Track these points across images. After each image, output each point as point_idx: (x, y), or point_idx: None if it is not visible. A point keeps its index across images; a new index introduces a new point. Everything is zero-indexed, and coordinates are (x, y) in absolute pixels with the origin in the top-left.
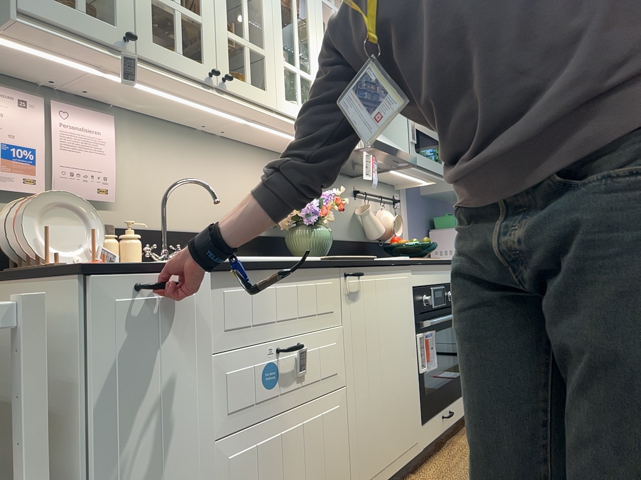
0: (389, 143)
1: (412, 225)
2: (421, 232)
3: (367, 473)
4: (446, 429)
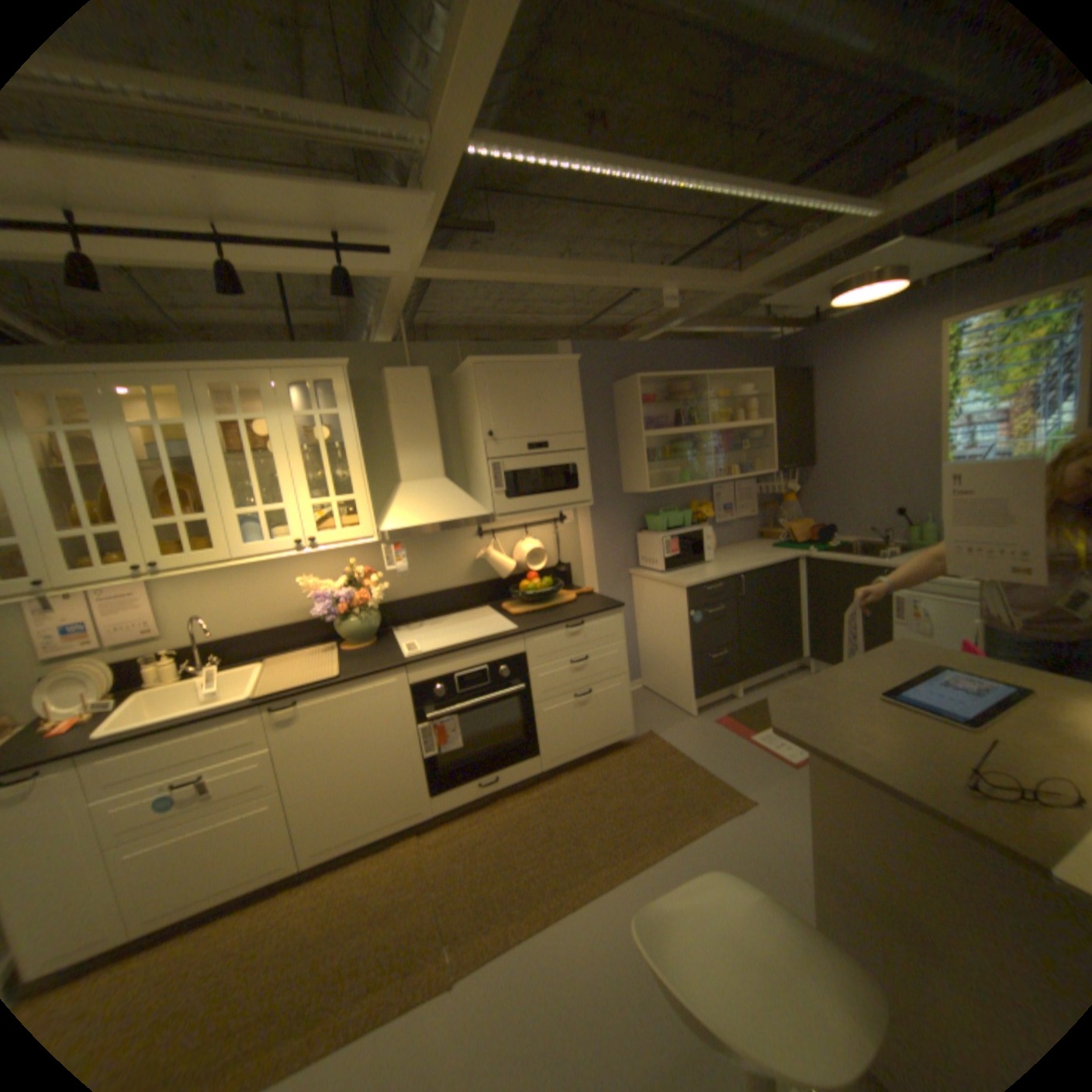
0: (440, 513)
1: (596, 535)
2: (618, 538)
3: (321, 846)
4: (487, 794)
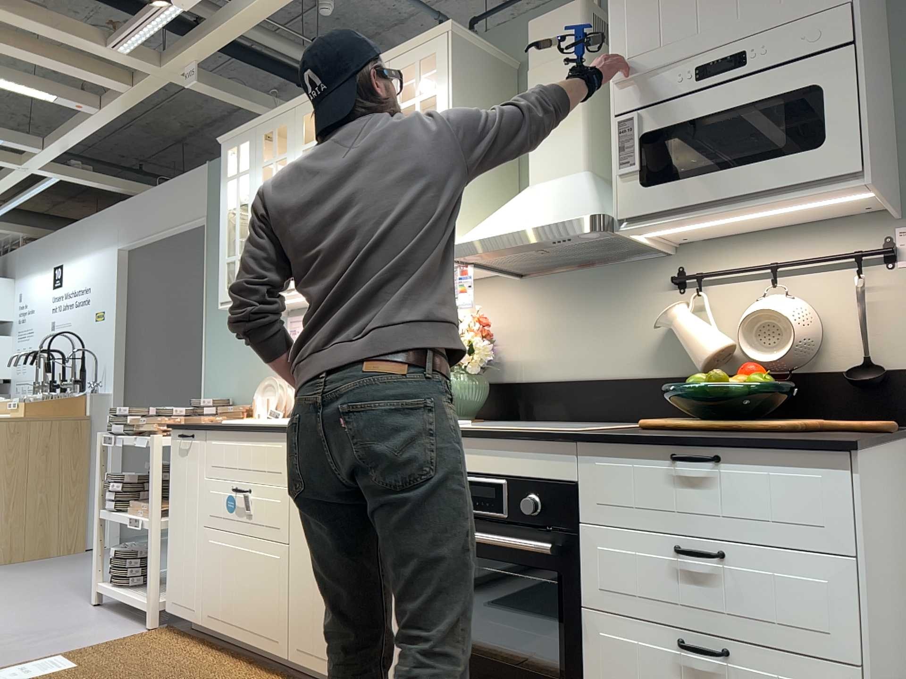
0: (528, 219)
1: None
2: None
3: (305, 645)
4: None
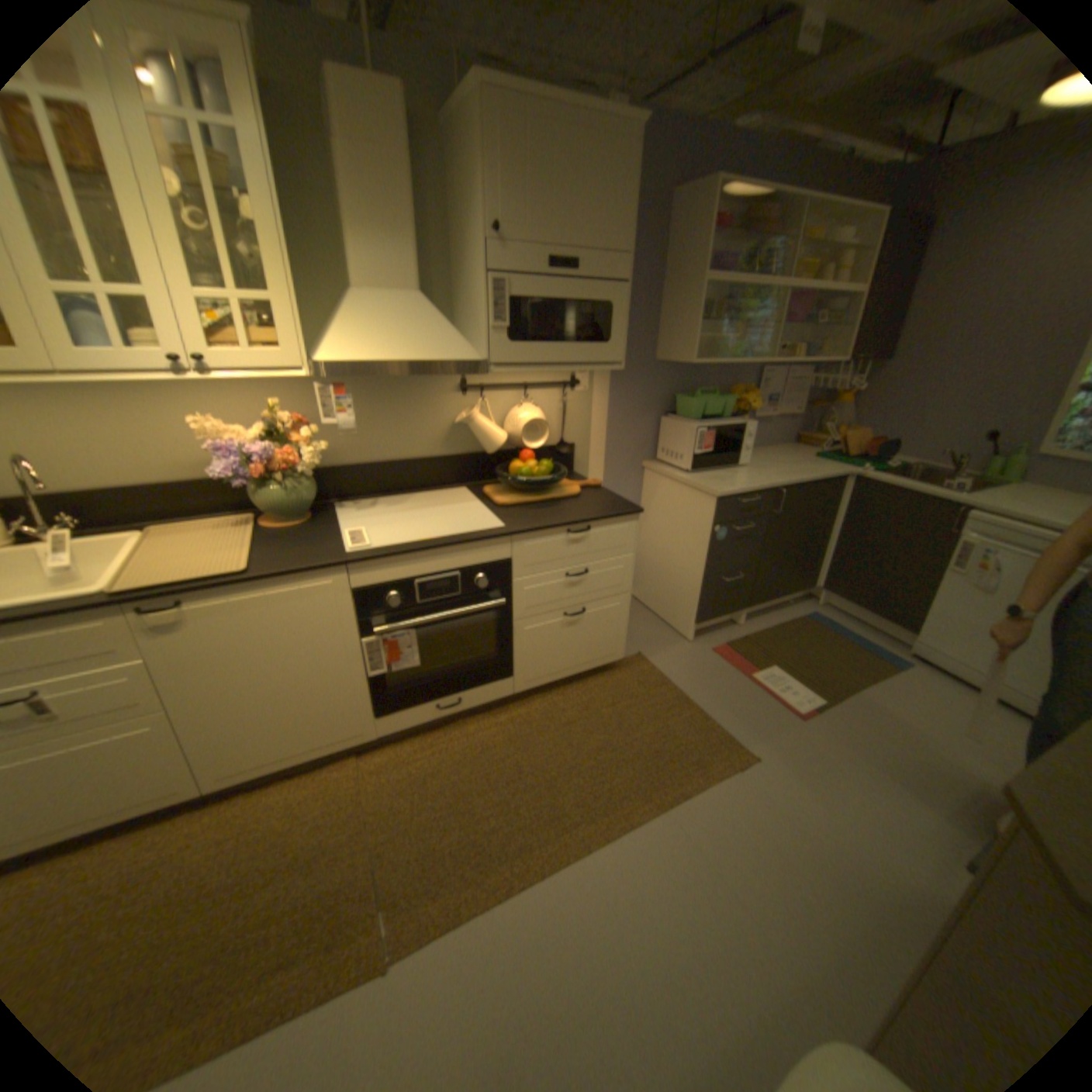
0: (409, 349)
1: (613, 412)
2: (639, 419)
3: (232, 770)
4: (446, 716)
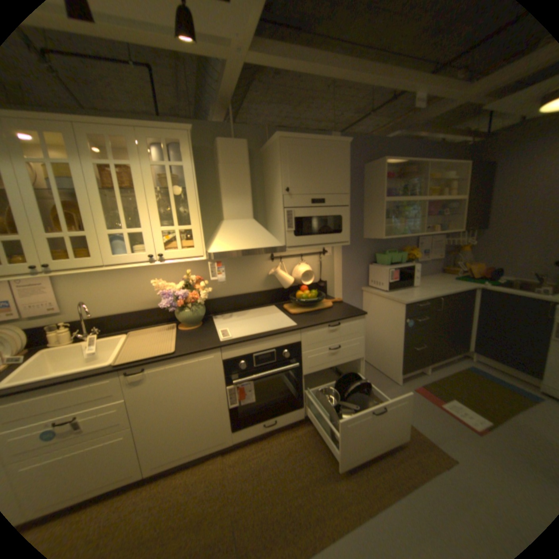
0: (250, 243)
1: (344, 264)
2: (358, 267)
3: (158, 463)
4: (268, 431)
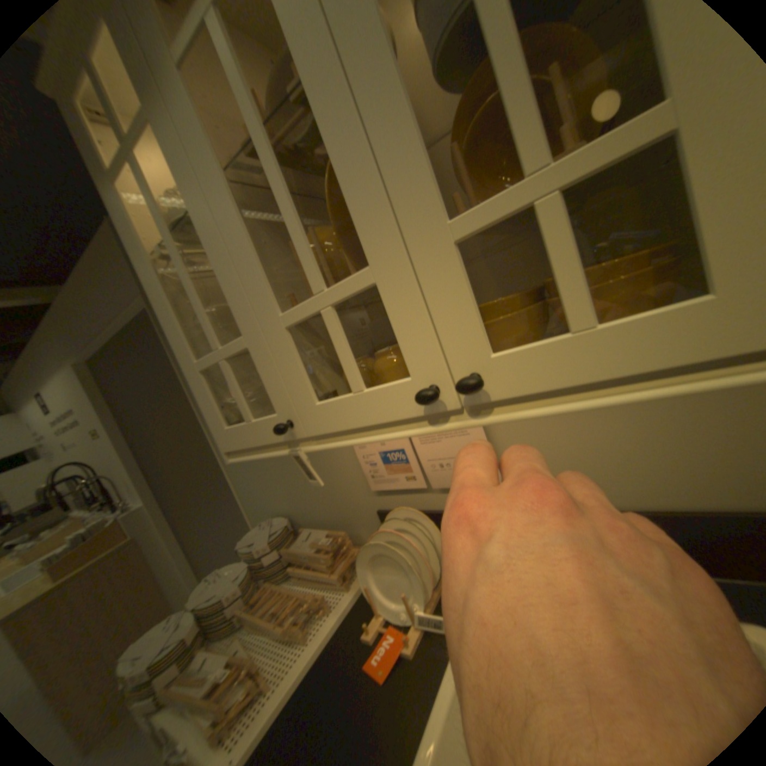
0: None
1: None
2: None
3: None
4: None
